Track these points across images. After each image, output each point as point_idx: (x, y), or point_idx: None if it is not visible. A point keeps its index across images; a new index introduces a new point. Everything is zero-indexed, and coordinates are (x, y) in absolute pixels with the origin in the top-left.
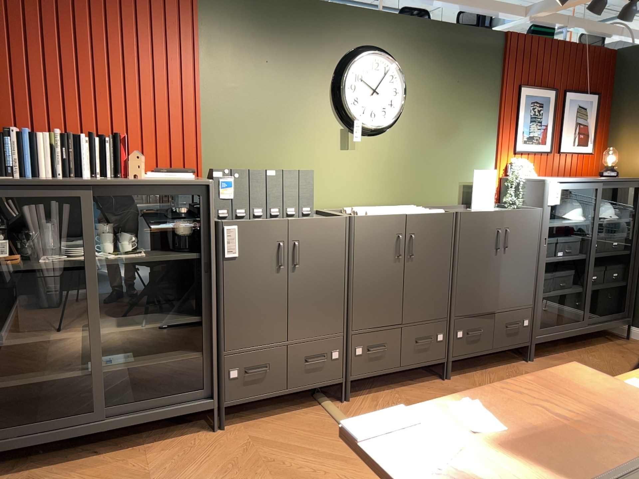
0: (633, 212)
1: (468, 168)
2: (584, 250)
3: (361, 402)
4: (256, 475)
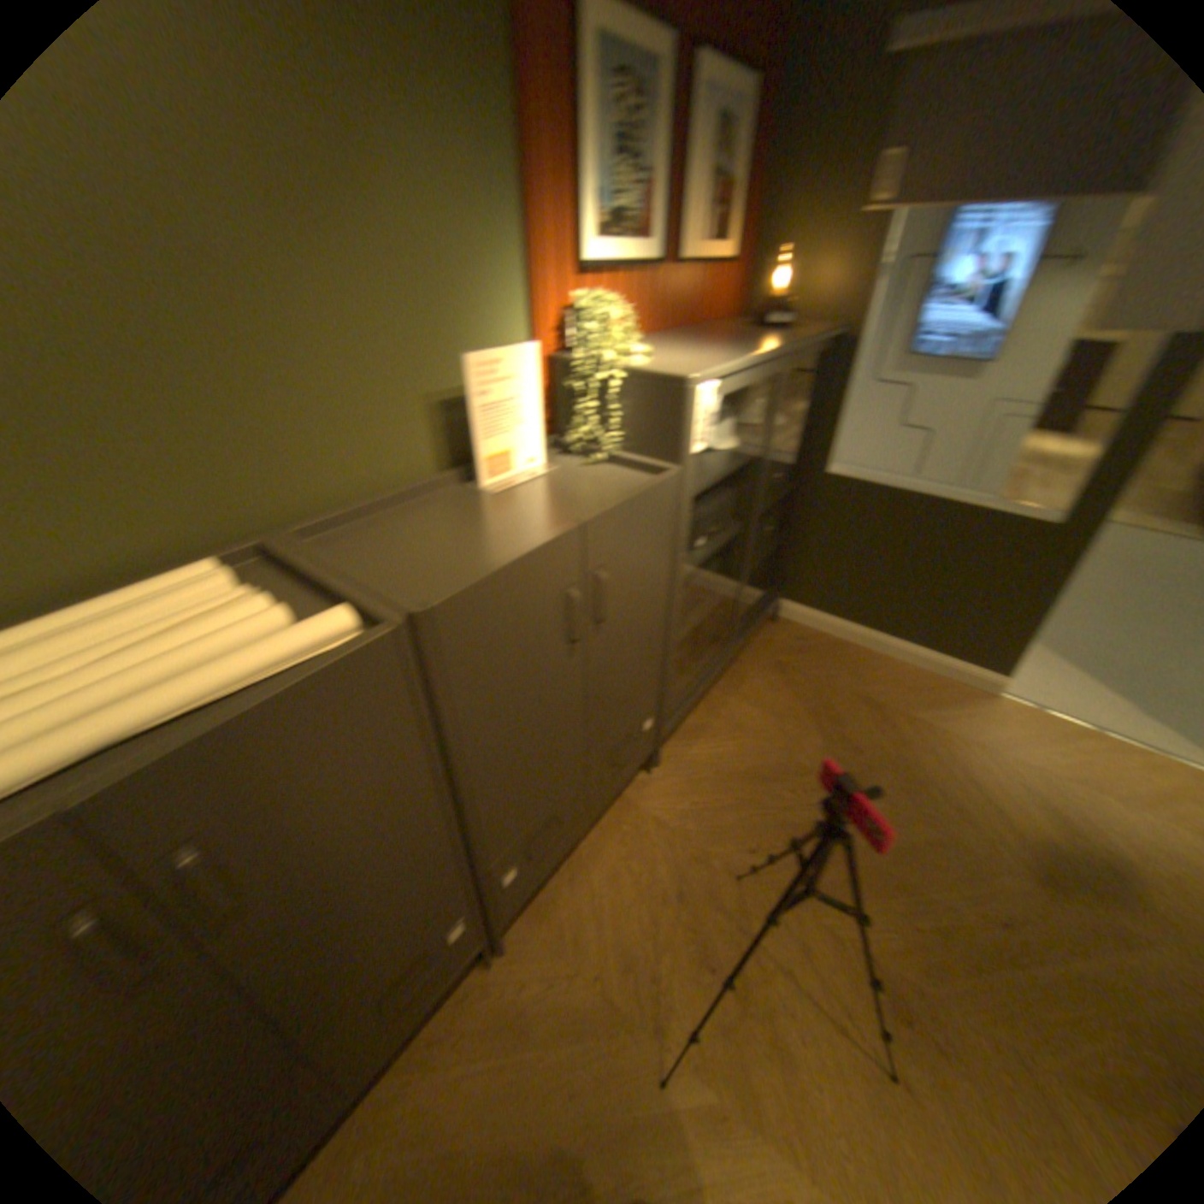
0: (806, 398)
1: (447, 336)
2: (737, 510)
3: None
4: None
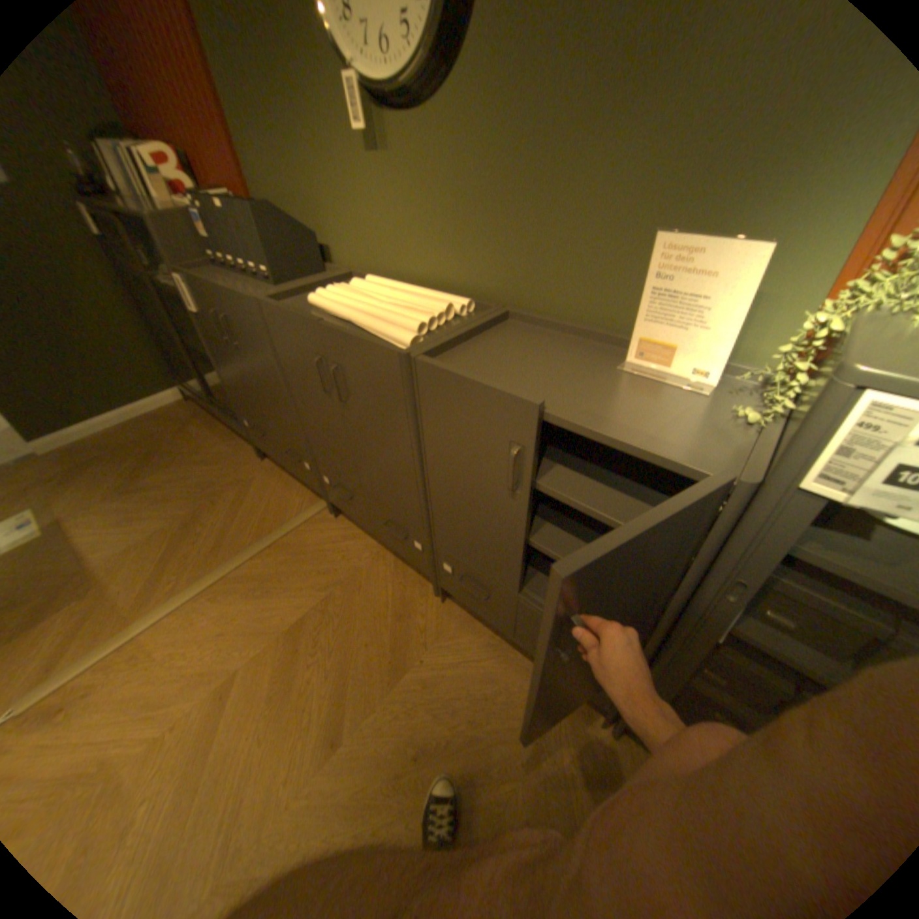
0: None
1: (702, 217)
2: None
3: (339, 528)
4: (196, 503)
